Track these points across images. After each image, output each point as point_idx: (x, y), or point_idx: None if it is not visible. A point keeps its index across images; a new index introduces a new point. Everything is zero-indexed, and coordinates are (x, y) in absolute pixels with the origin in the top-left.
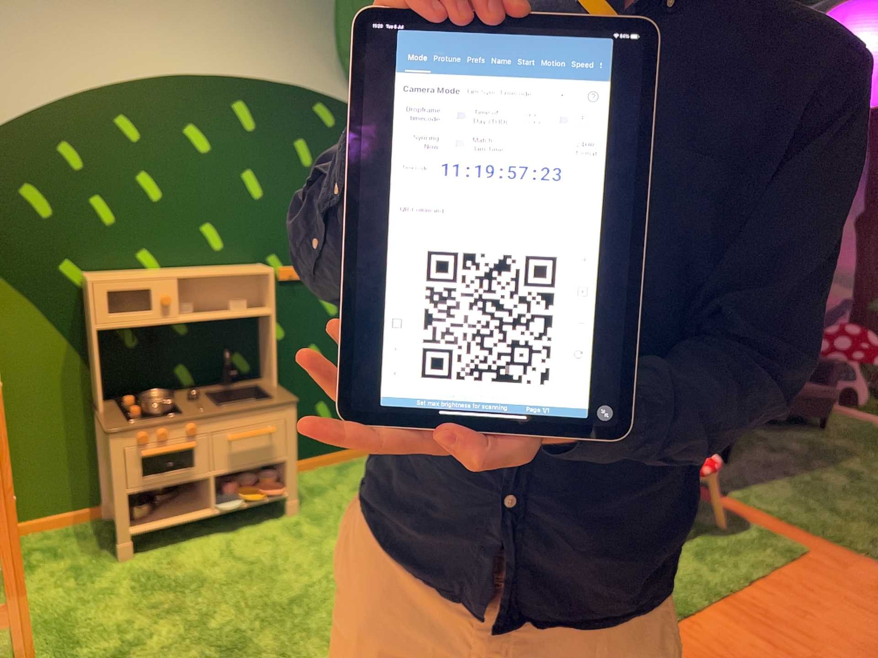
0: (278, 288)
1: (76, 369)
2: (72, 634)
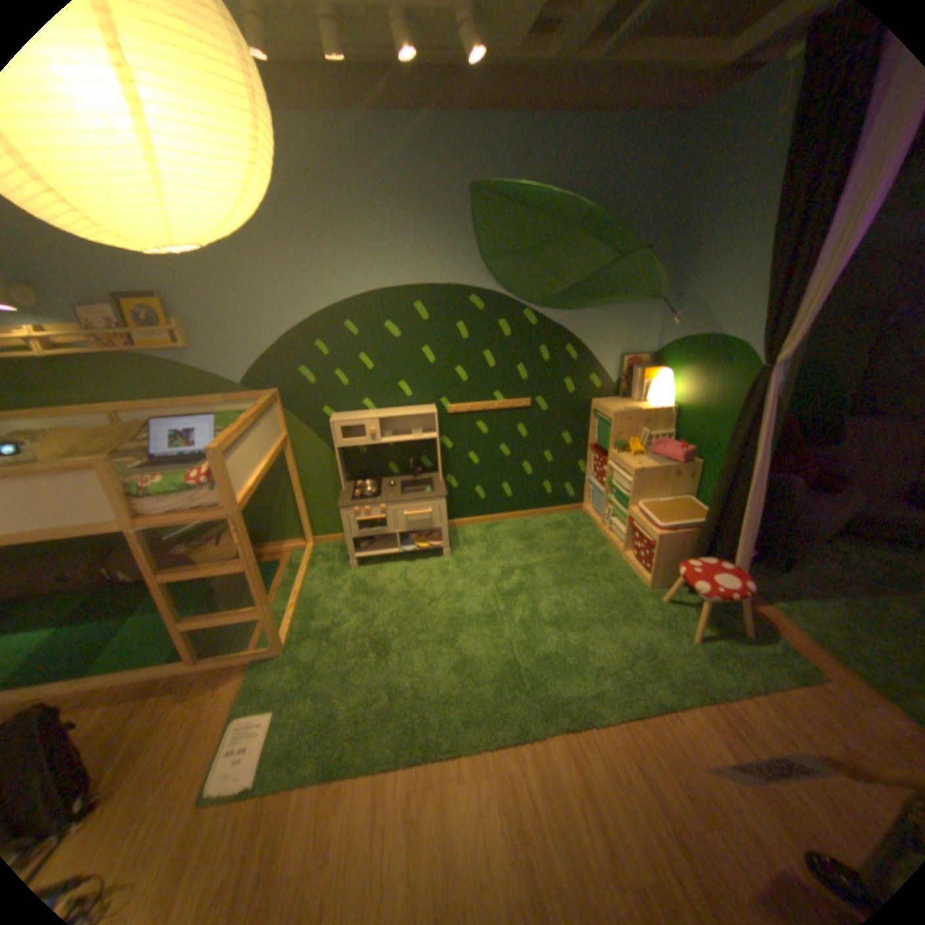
0: (448, 419)
1: (336, 465)
2: (314, 612)
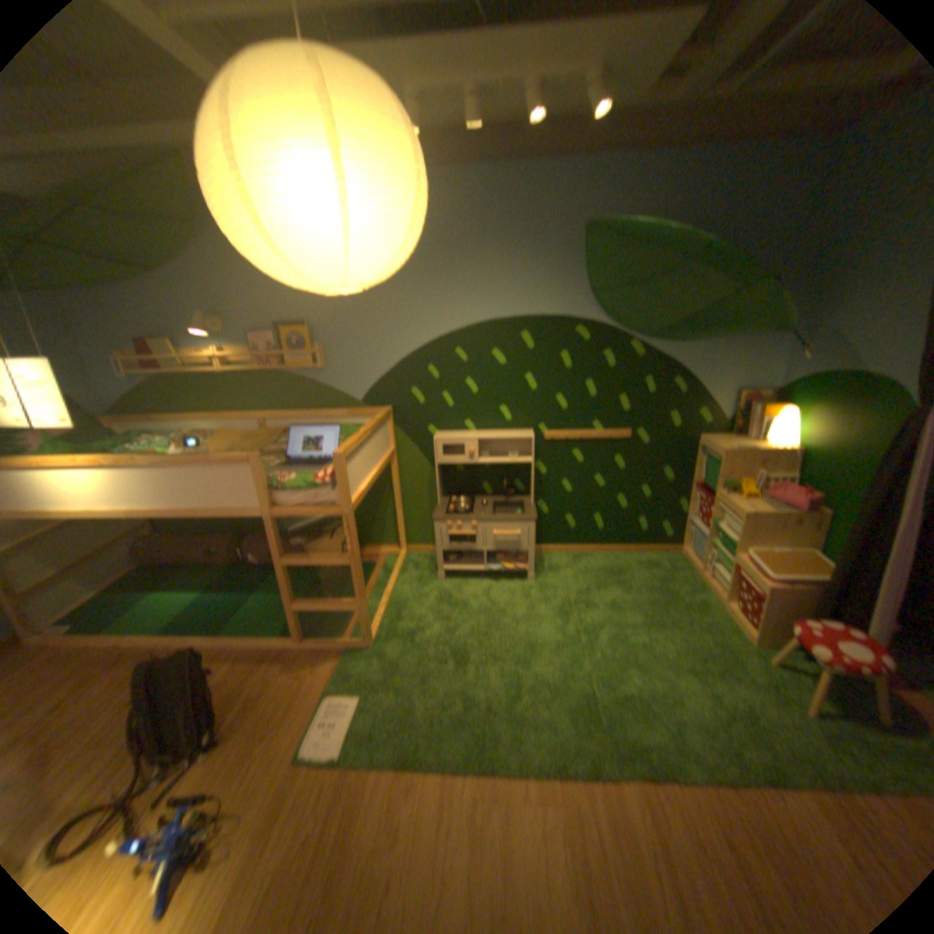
0: (544, 444)
1: (434, 478)
2: (402, 612)
